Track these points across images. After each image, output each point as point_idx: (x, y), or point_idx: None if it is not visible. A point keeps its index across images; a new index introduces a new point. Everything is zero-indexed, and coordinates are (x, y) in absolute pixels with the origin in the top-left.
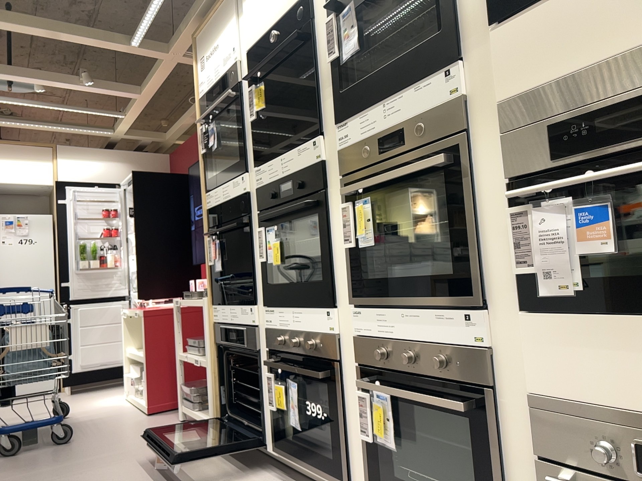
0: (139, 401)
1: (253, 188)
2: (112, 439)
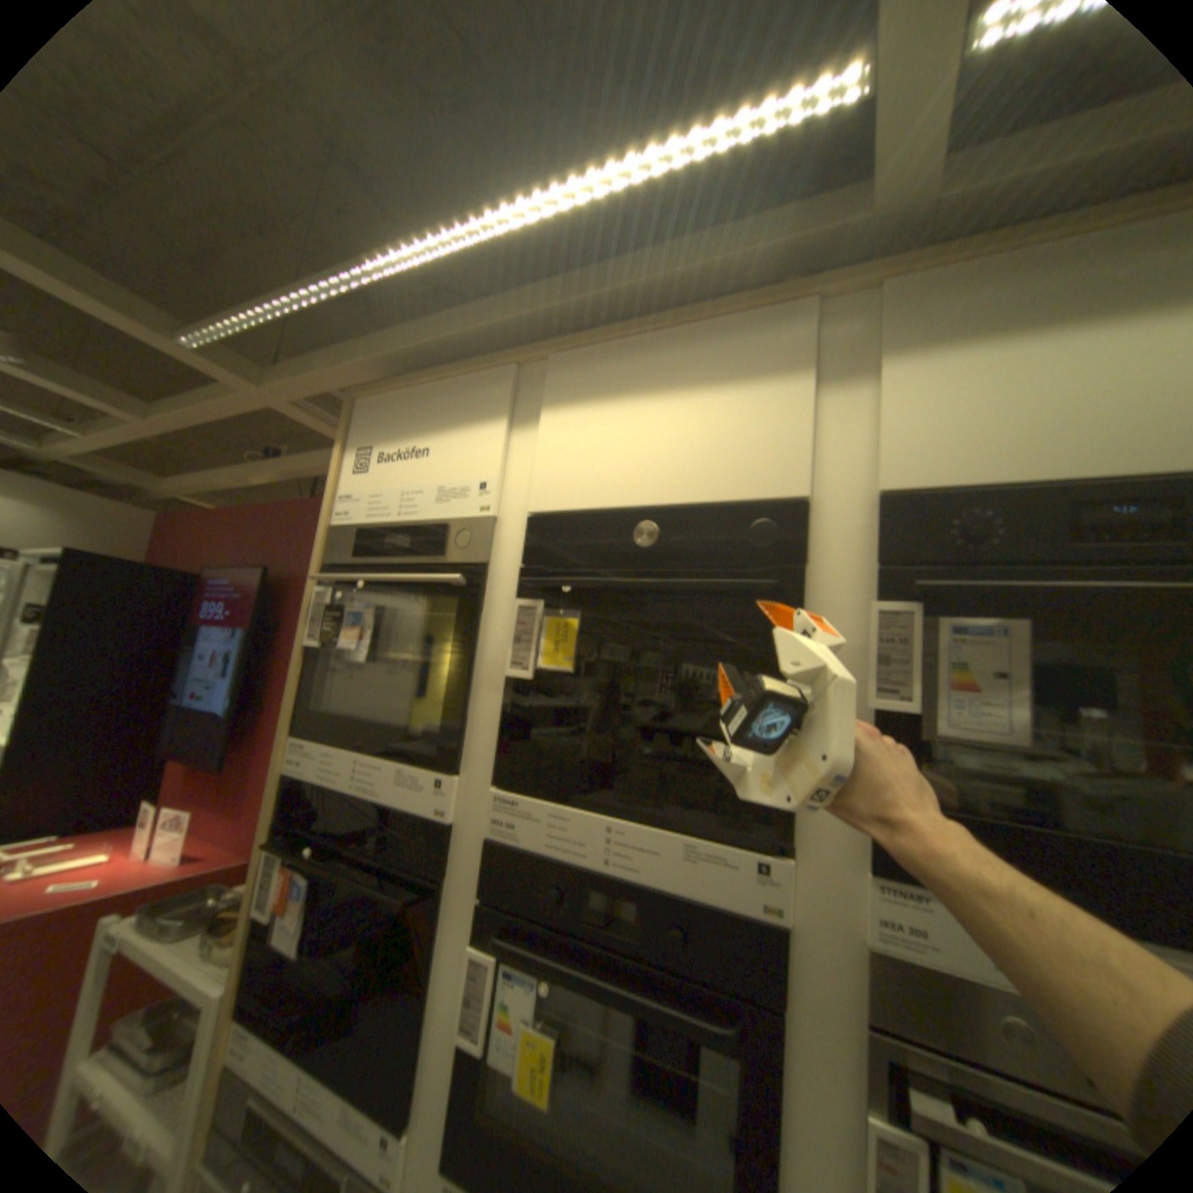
0: None
1: (474, 825)
2: None
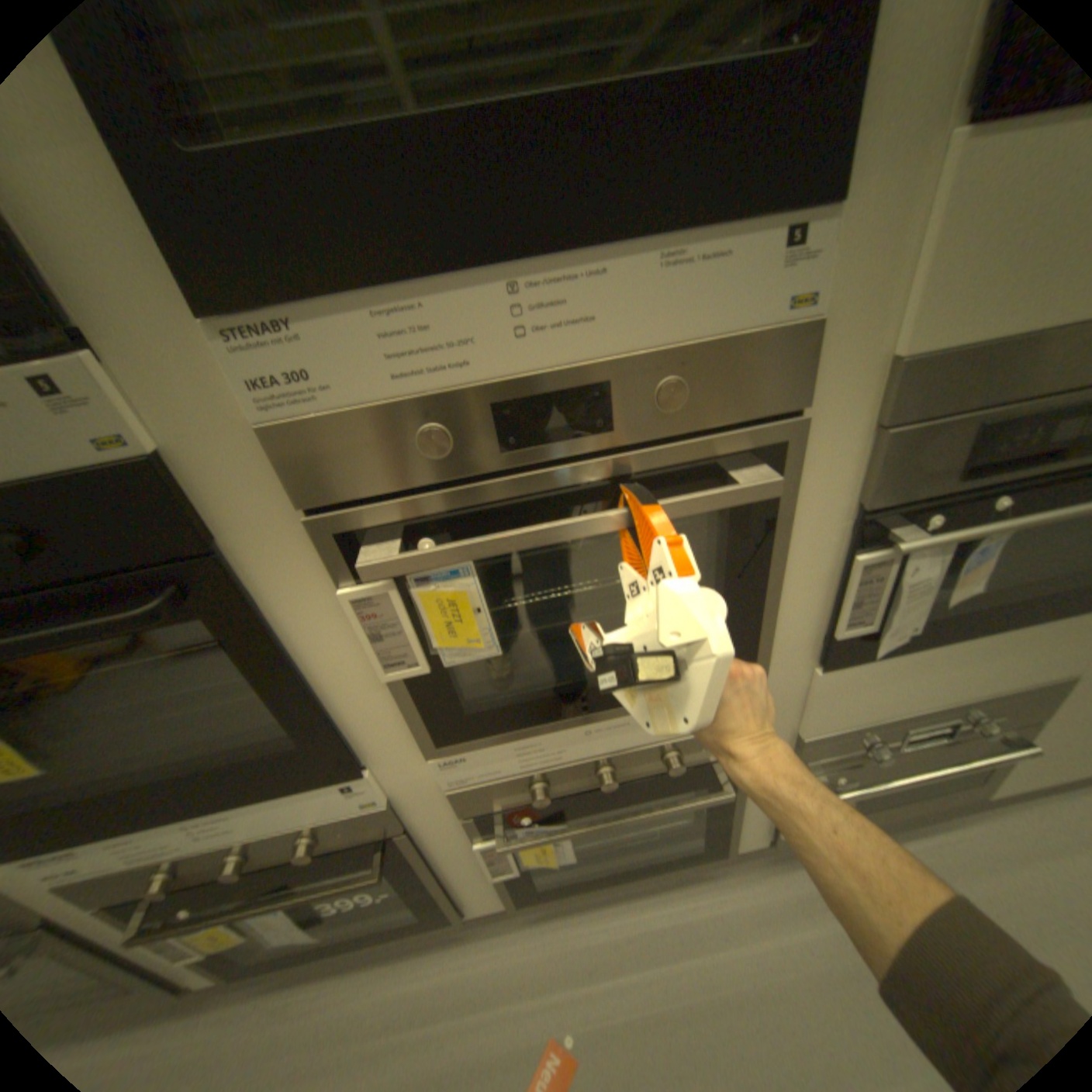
0: None
1: None
2: None
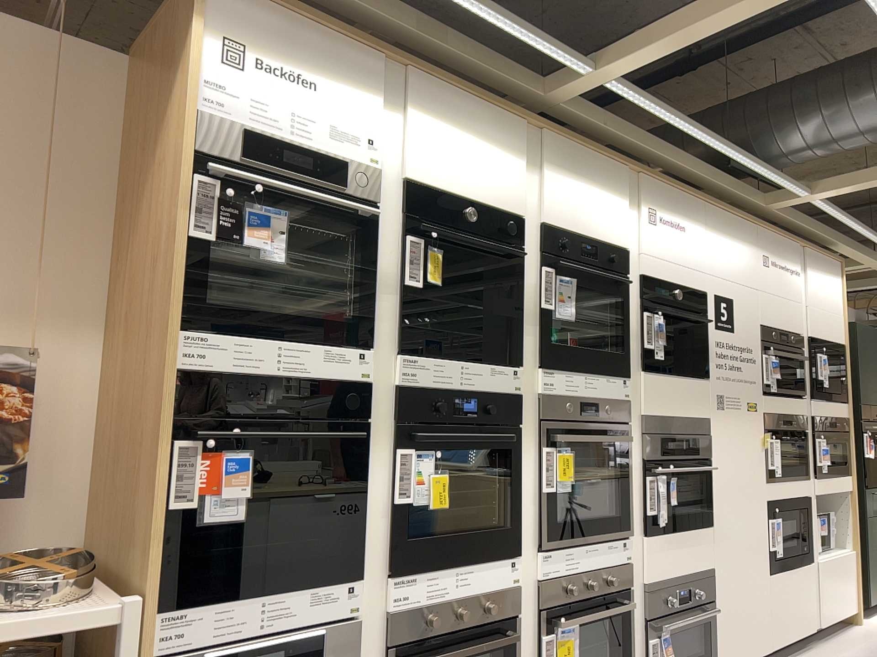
0: None
1: (386, 379)
2: None
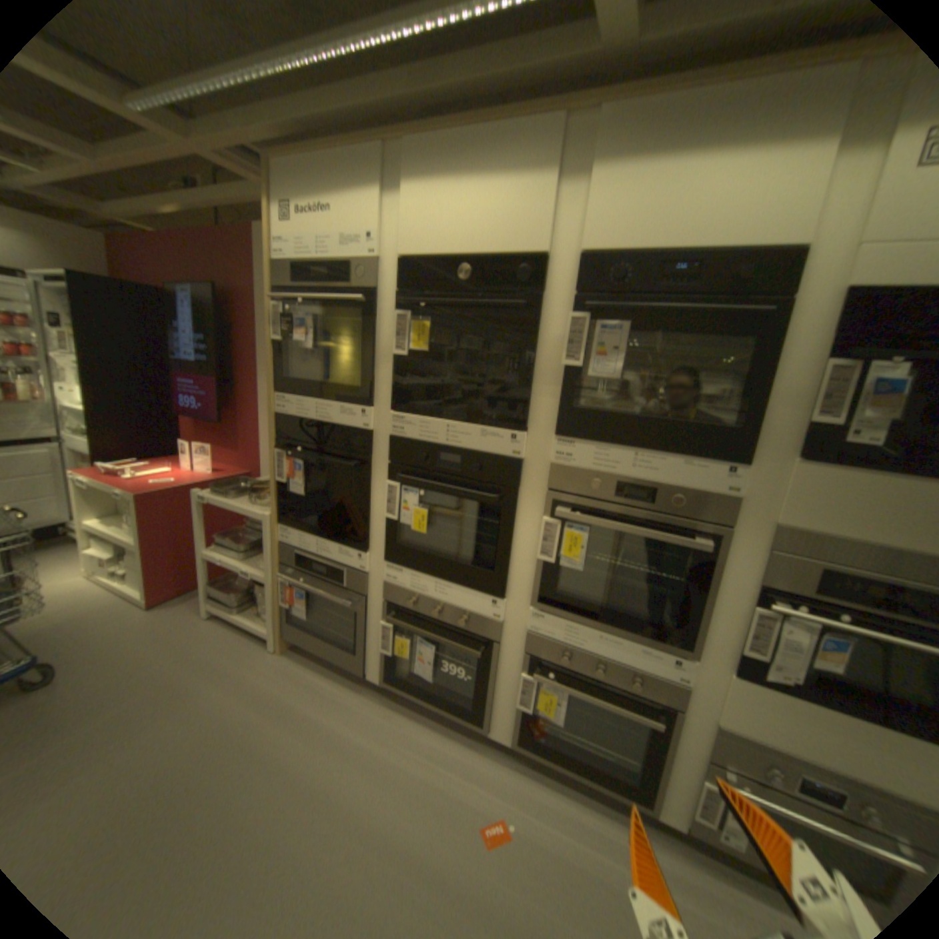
0: (123, 593)
1: (383, 432)
2: (124, 669)
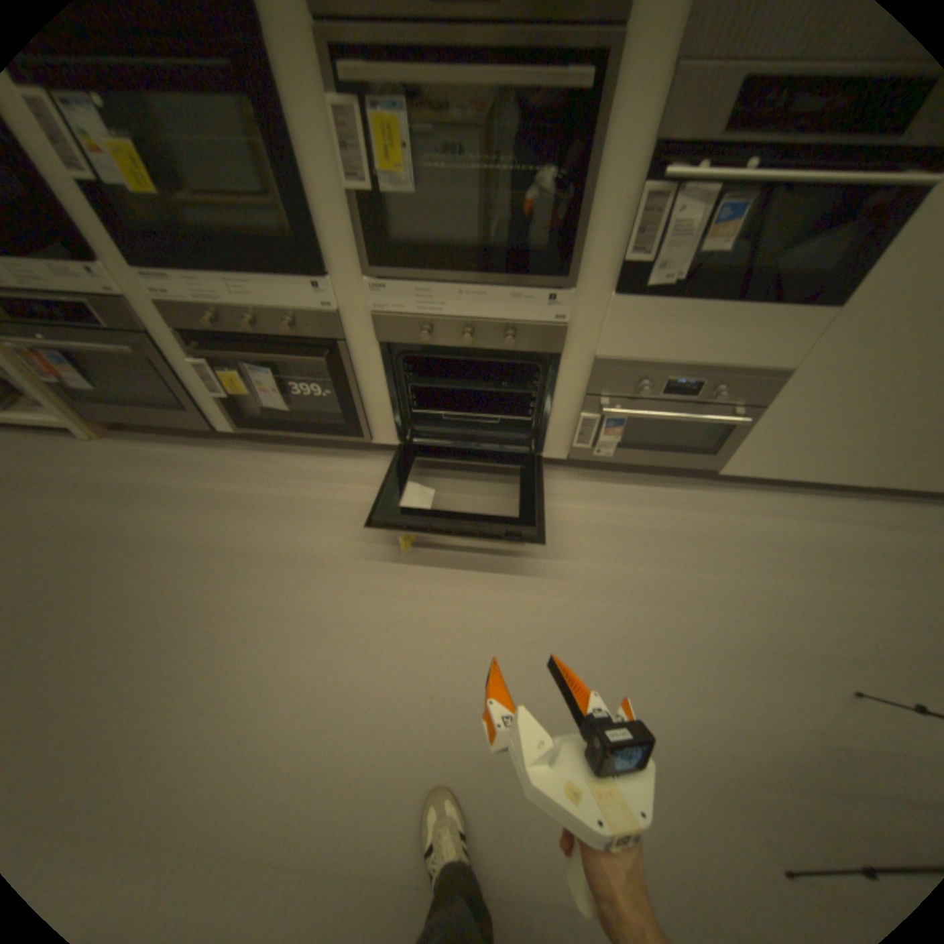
0: None
1: None
2: None
